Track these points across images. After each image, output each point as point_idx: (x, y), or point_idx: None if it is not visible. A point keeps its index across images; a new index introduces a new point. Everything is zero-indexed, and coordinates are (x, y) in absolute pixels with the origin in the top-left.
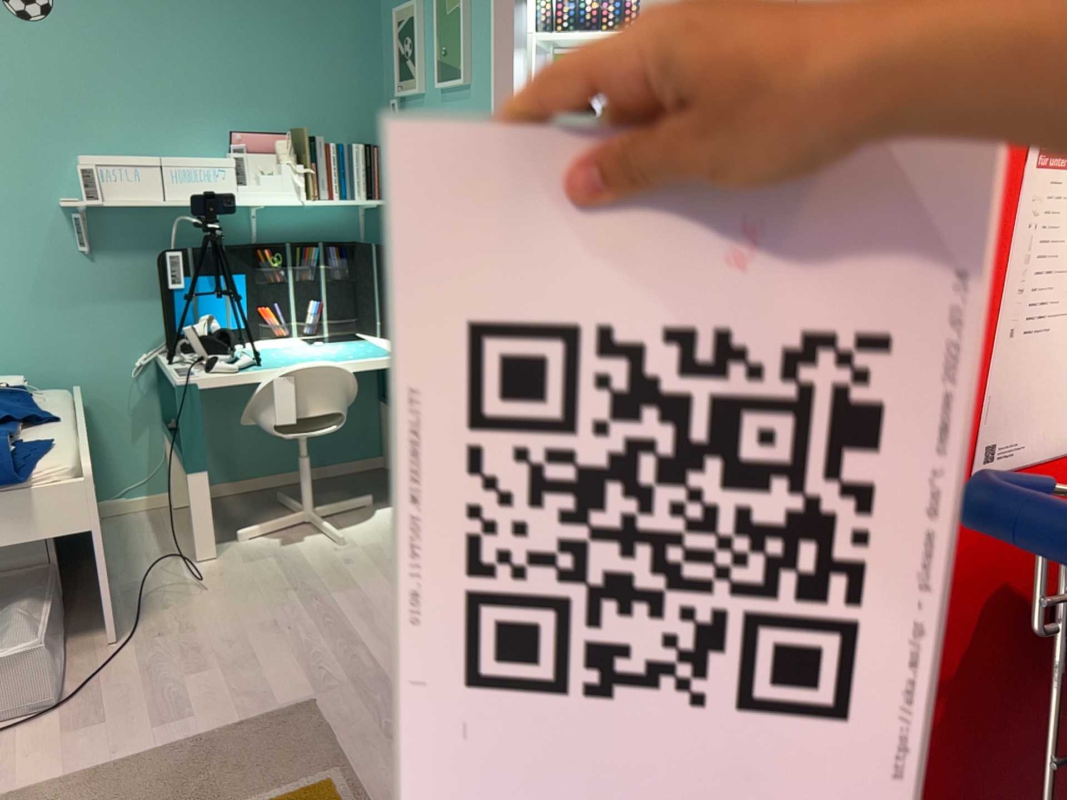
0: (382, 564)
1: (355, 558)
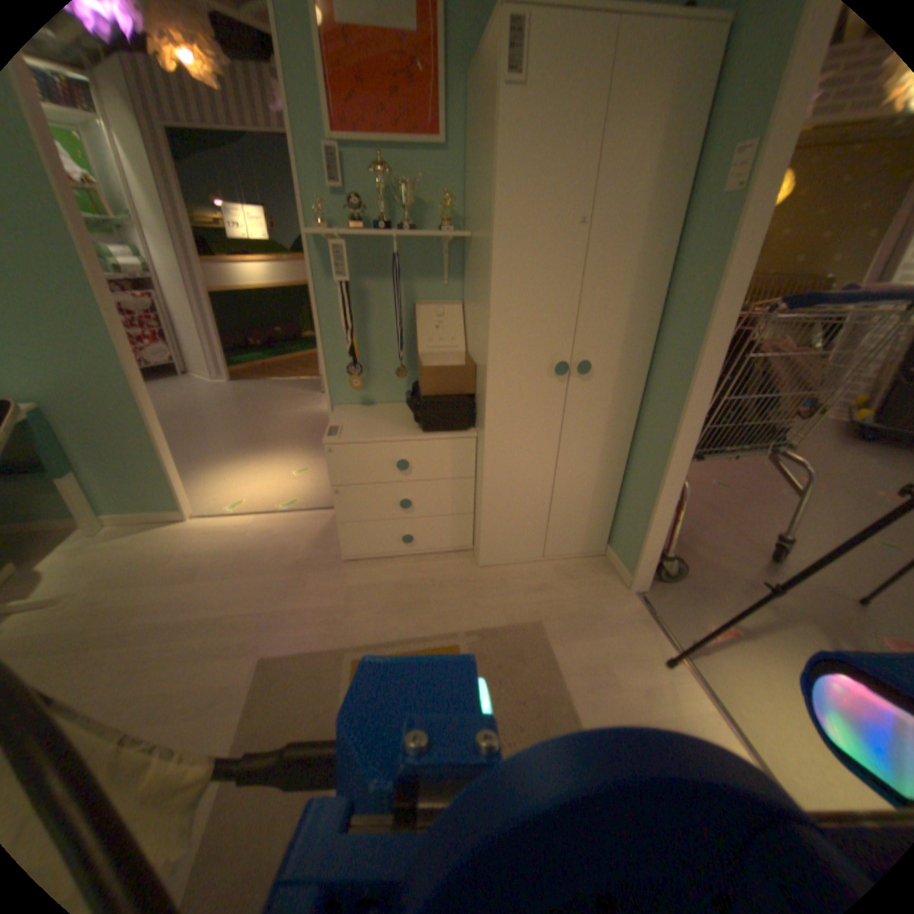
0: (129, 583)
1: (94, 598)
